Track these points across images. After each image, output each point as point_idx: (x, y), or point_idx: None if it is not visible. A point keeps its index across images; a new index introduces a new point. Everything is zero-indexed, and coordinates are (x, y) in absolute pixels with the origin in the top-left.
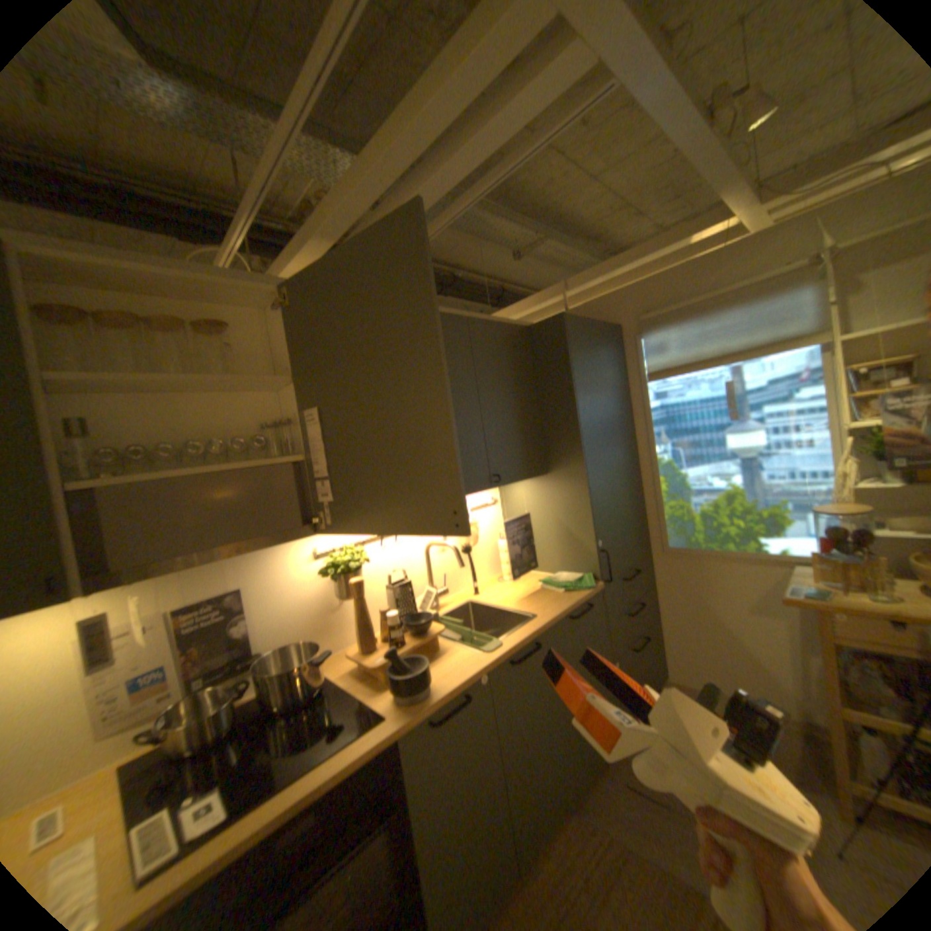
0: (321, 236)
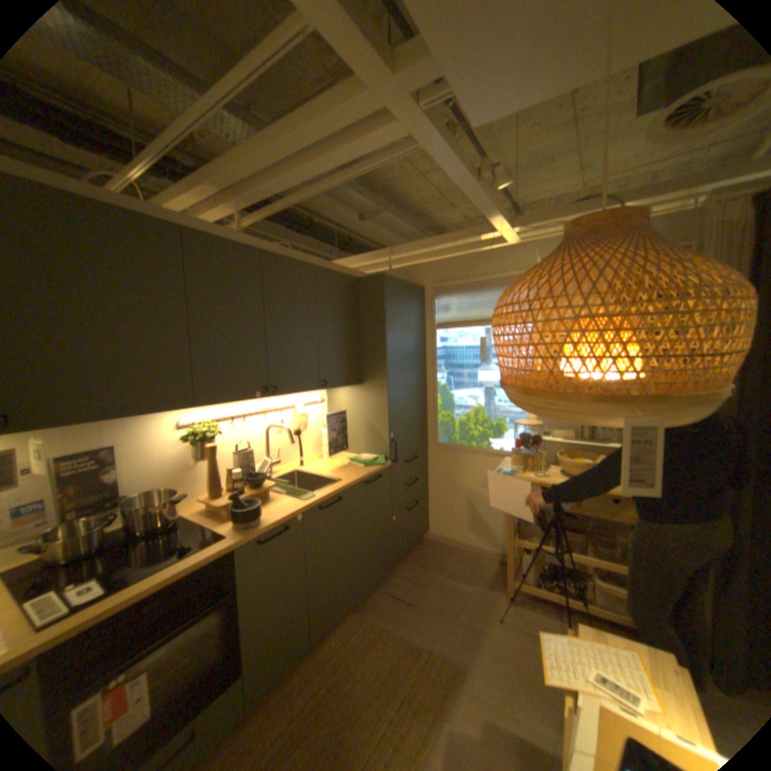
0: (208, 186)
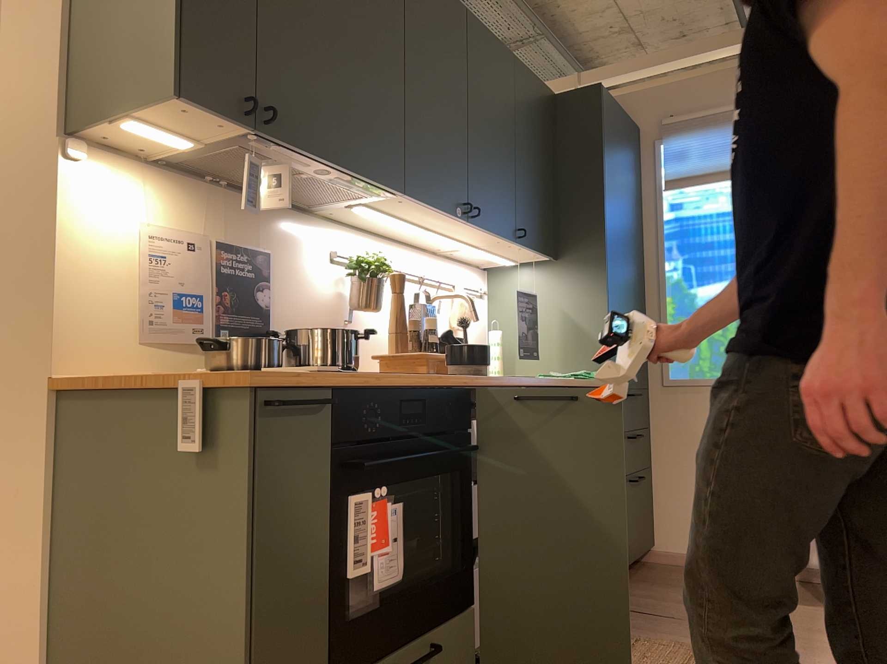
0: None
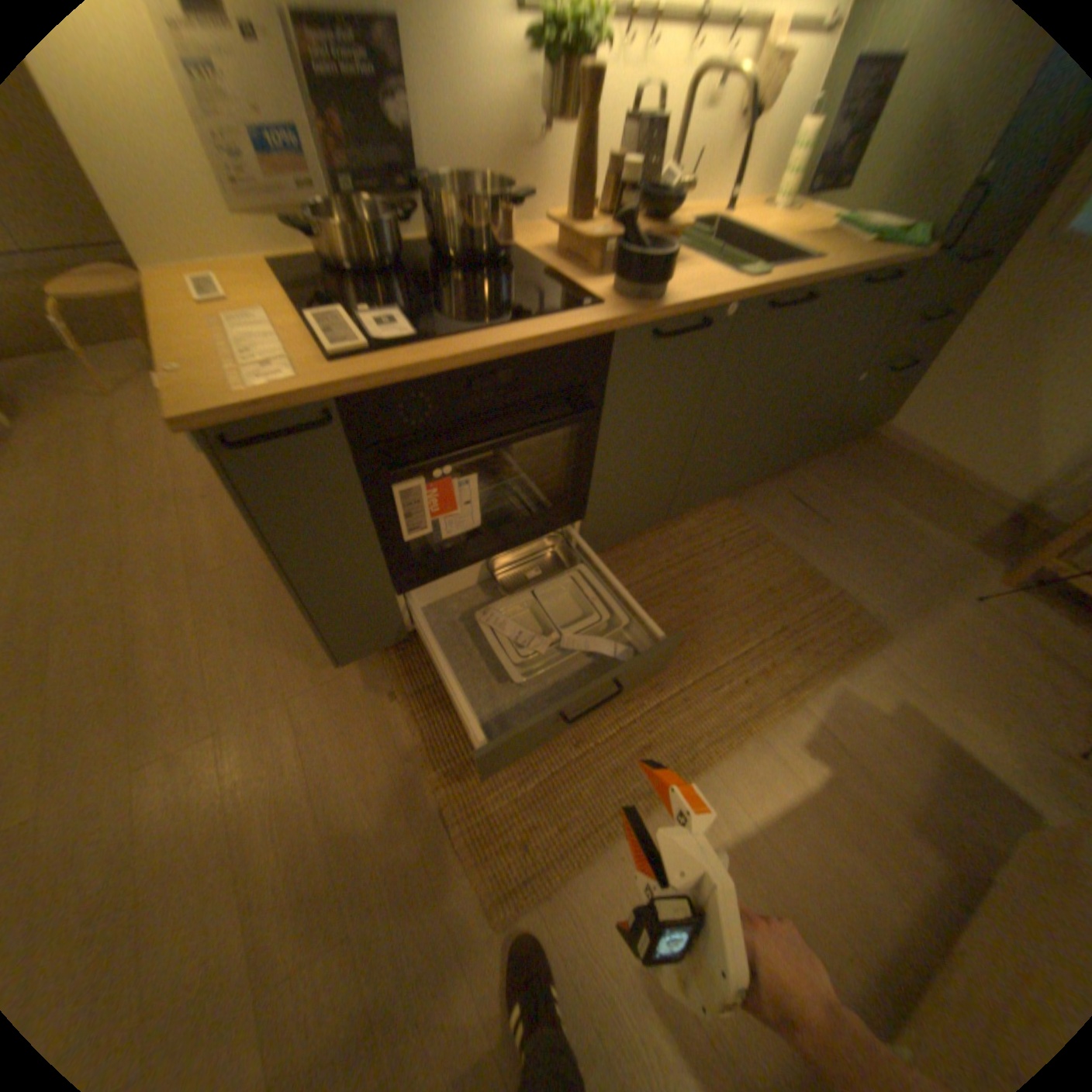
0: None
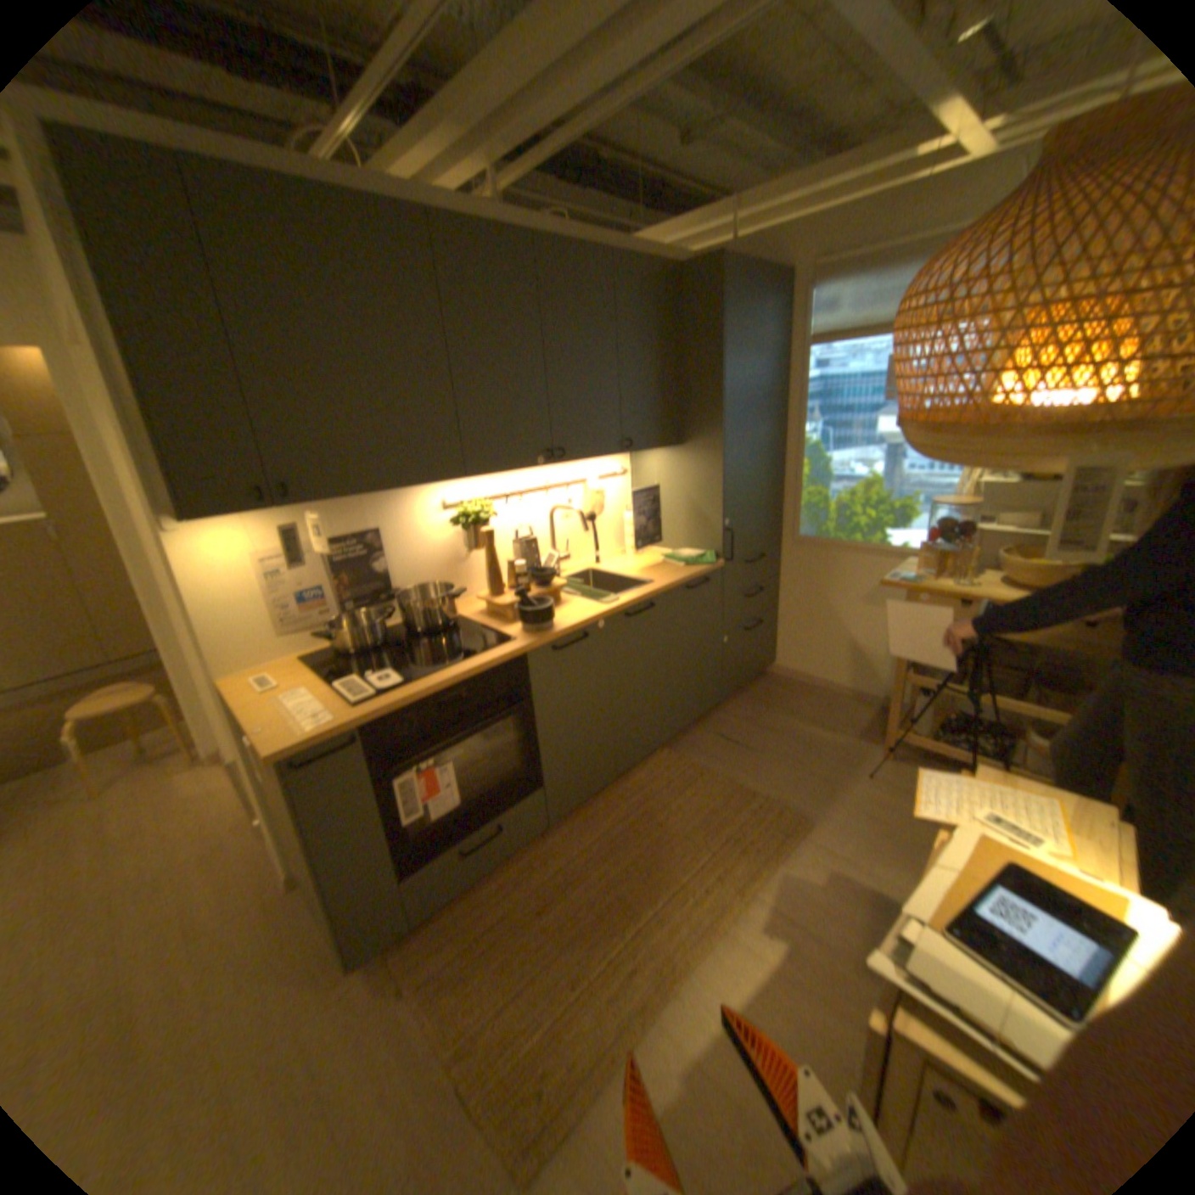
0: (447, 127)
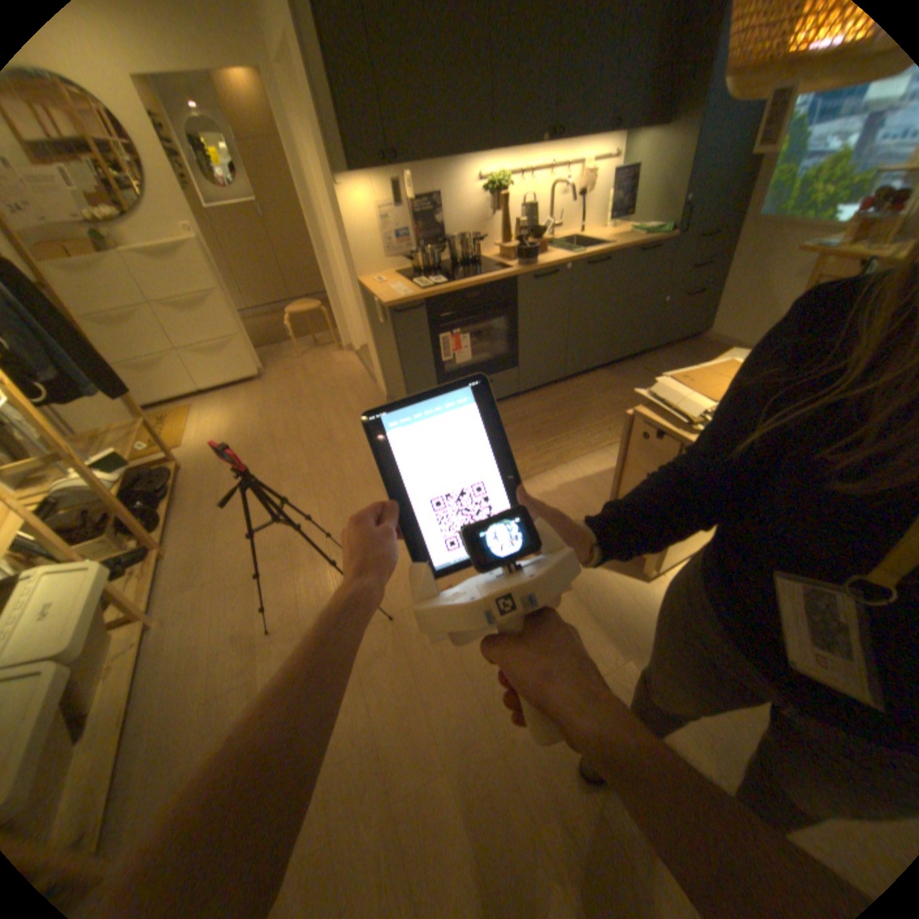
0: None
